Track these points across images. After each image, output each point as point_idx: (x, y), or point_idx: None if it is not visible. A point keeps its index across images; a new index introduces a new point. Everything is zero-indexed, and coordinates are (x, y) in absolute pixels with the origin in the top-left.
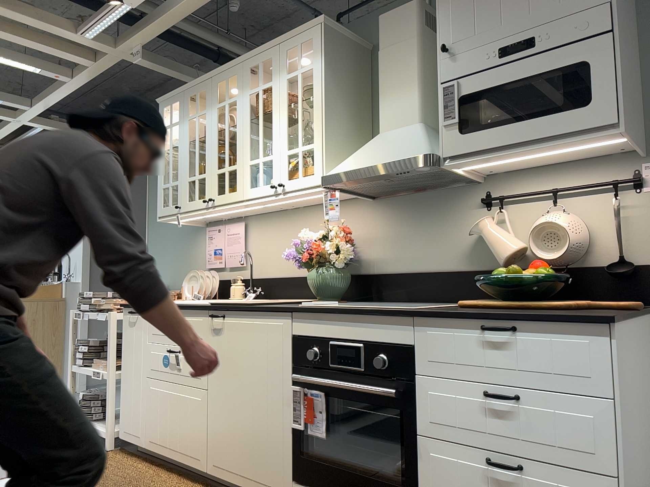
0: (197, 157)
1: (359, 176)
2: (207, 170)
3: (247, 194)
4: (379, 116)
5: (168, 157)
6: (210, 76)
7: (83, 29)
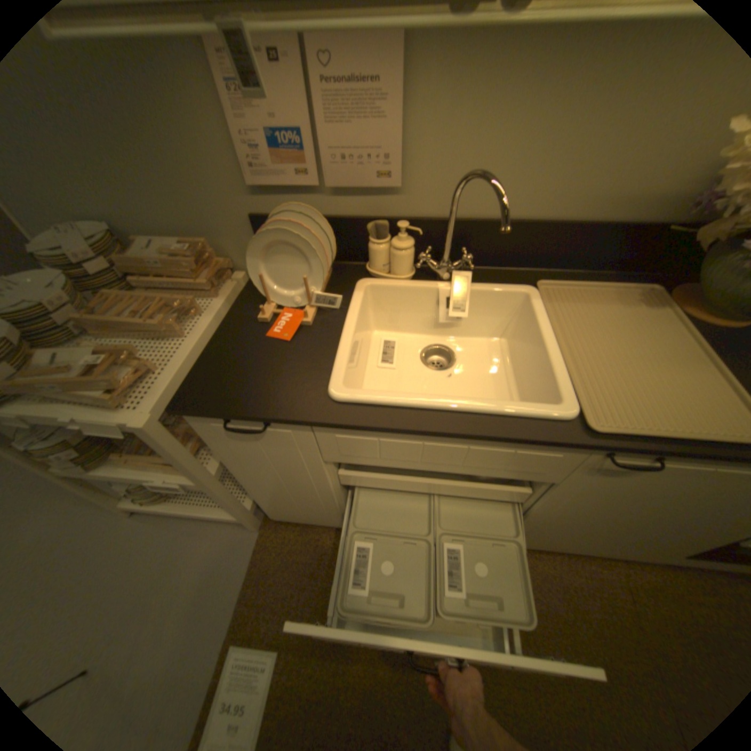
0: None
1: None
2: None
3: None
4: None
5: None
6: None
7: None
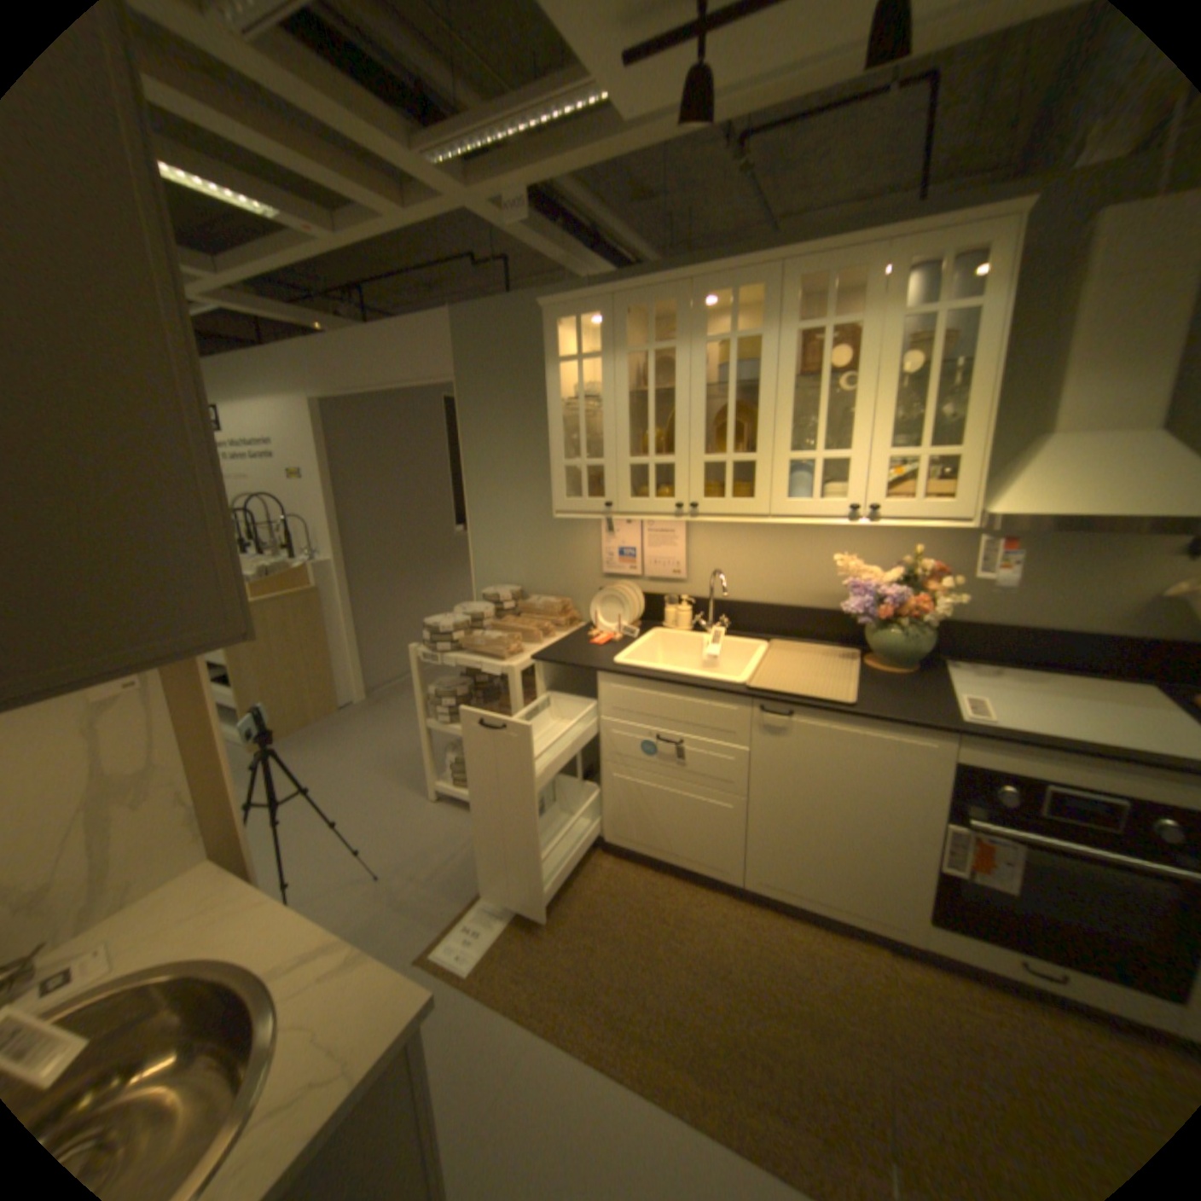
0: (652, 427)
1: (1096, 530)
2: (679, 454)
3: (785, 509)
4: (1067, 404)
5: (560, 409)
6: (689, 275)
7: (423, 138)
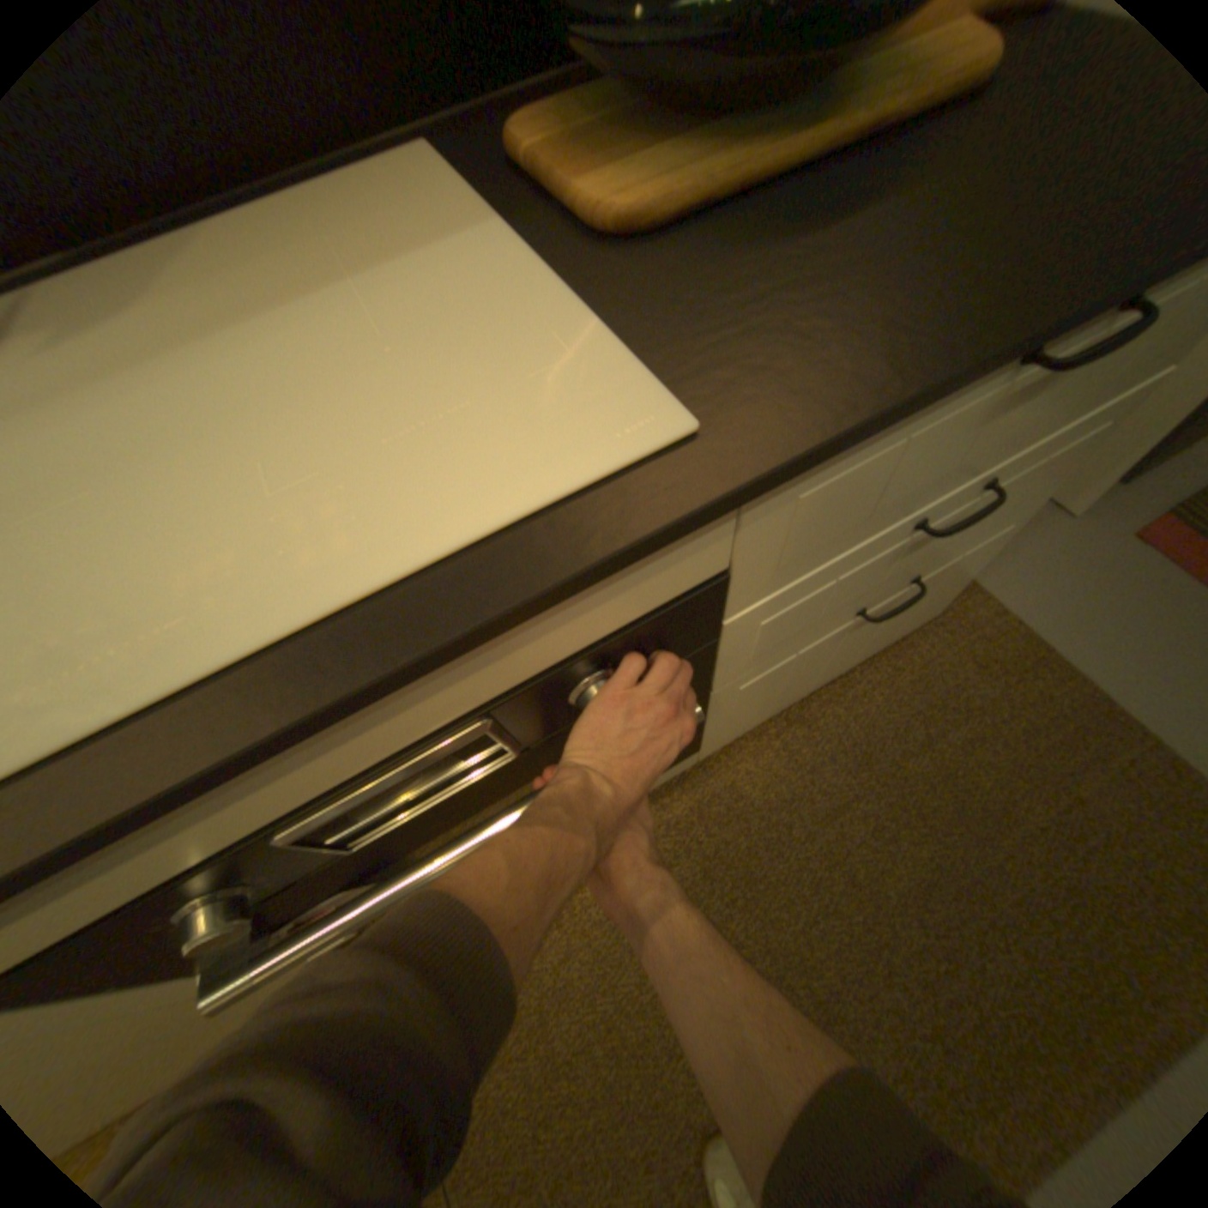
0: None
1: None
2: None
3: None
4: None
5: None
6: None
7: None
